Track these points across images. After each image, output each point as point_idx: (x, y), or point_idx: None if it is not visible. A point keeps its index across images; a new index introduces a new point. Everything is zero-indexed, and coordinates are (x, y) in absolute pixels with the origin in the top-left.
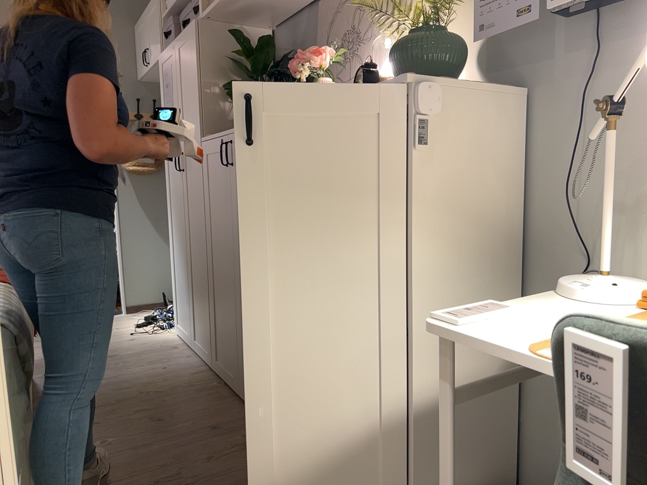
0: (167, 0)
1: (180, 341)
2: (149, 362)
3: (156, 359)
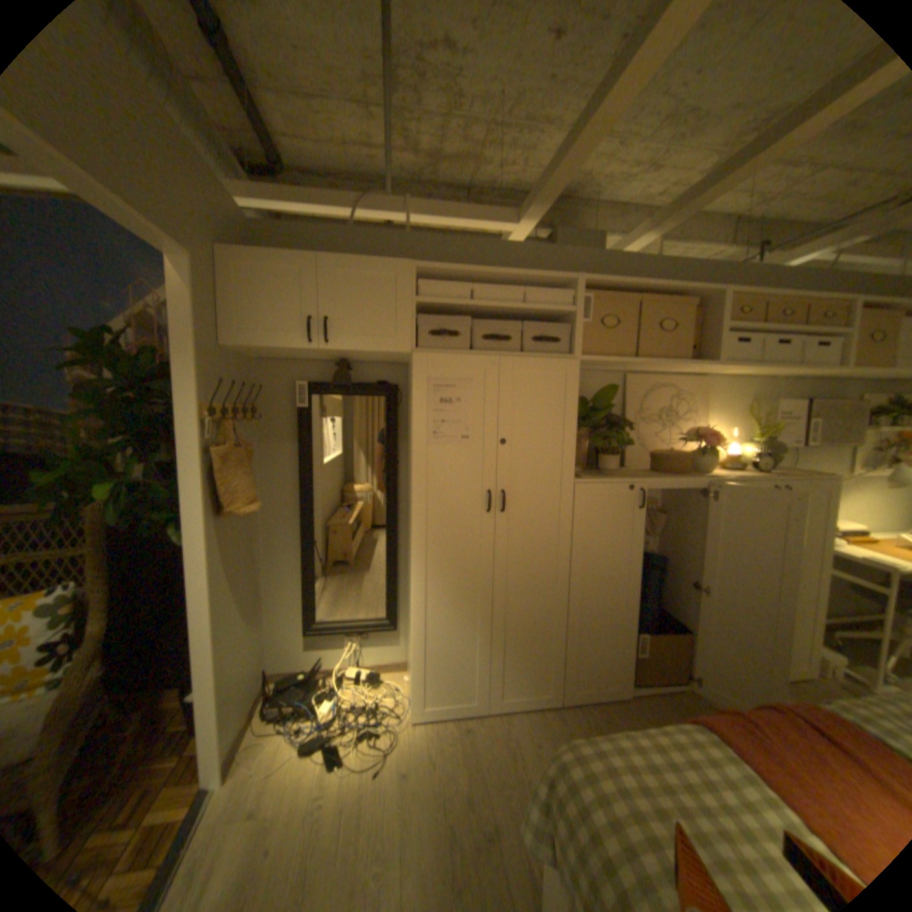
0: (417, 280)
1: (444, 724)
2: (511, 760)
3: (503, 753)
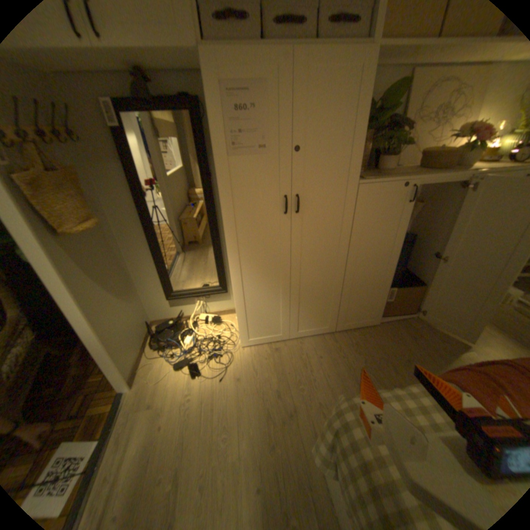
0: None
1: (261, 346)
2: (303, 366)
3: (298, 362)
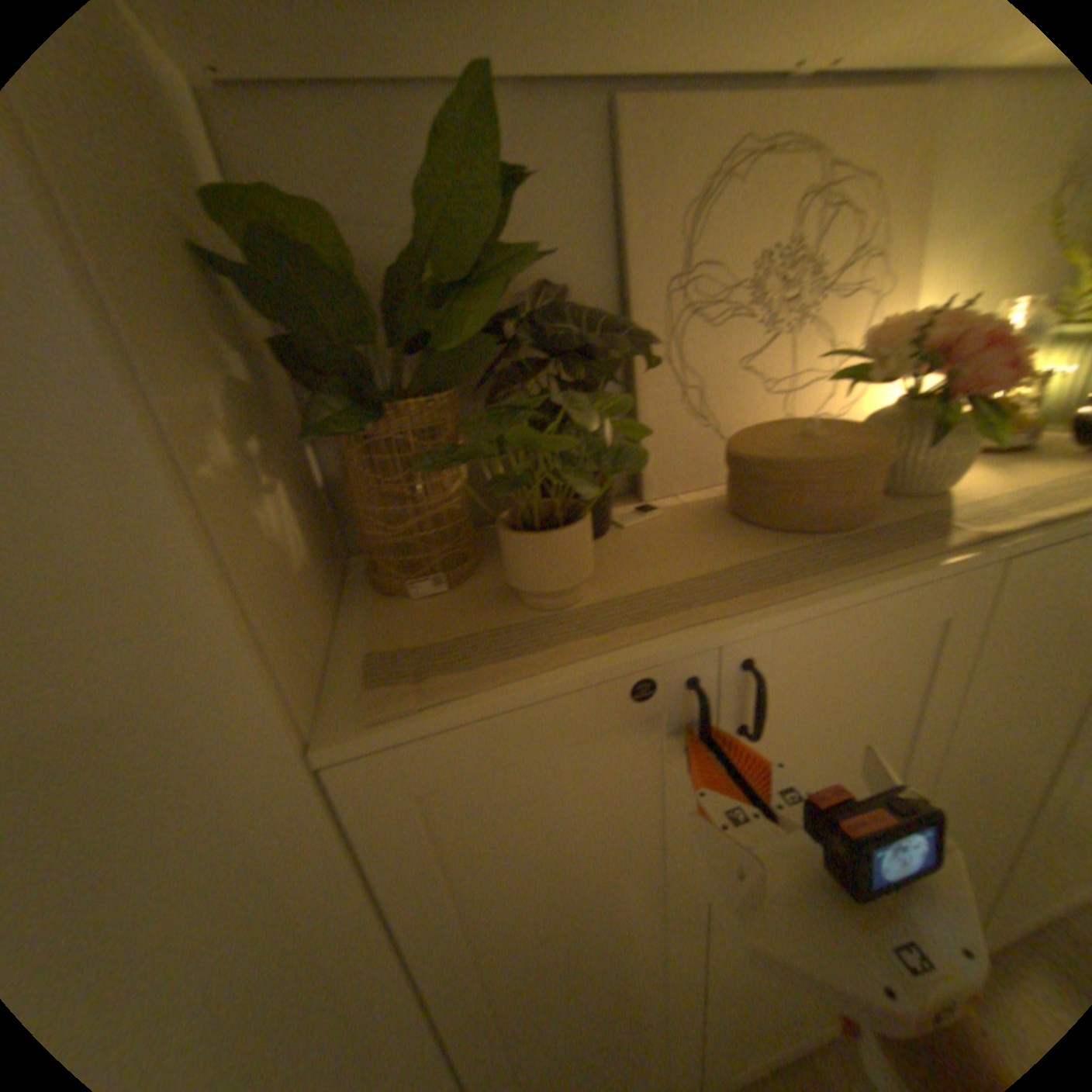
0: None
1: None
2: None
3: None
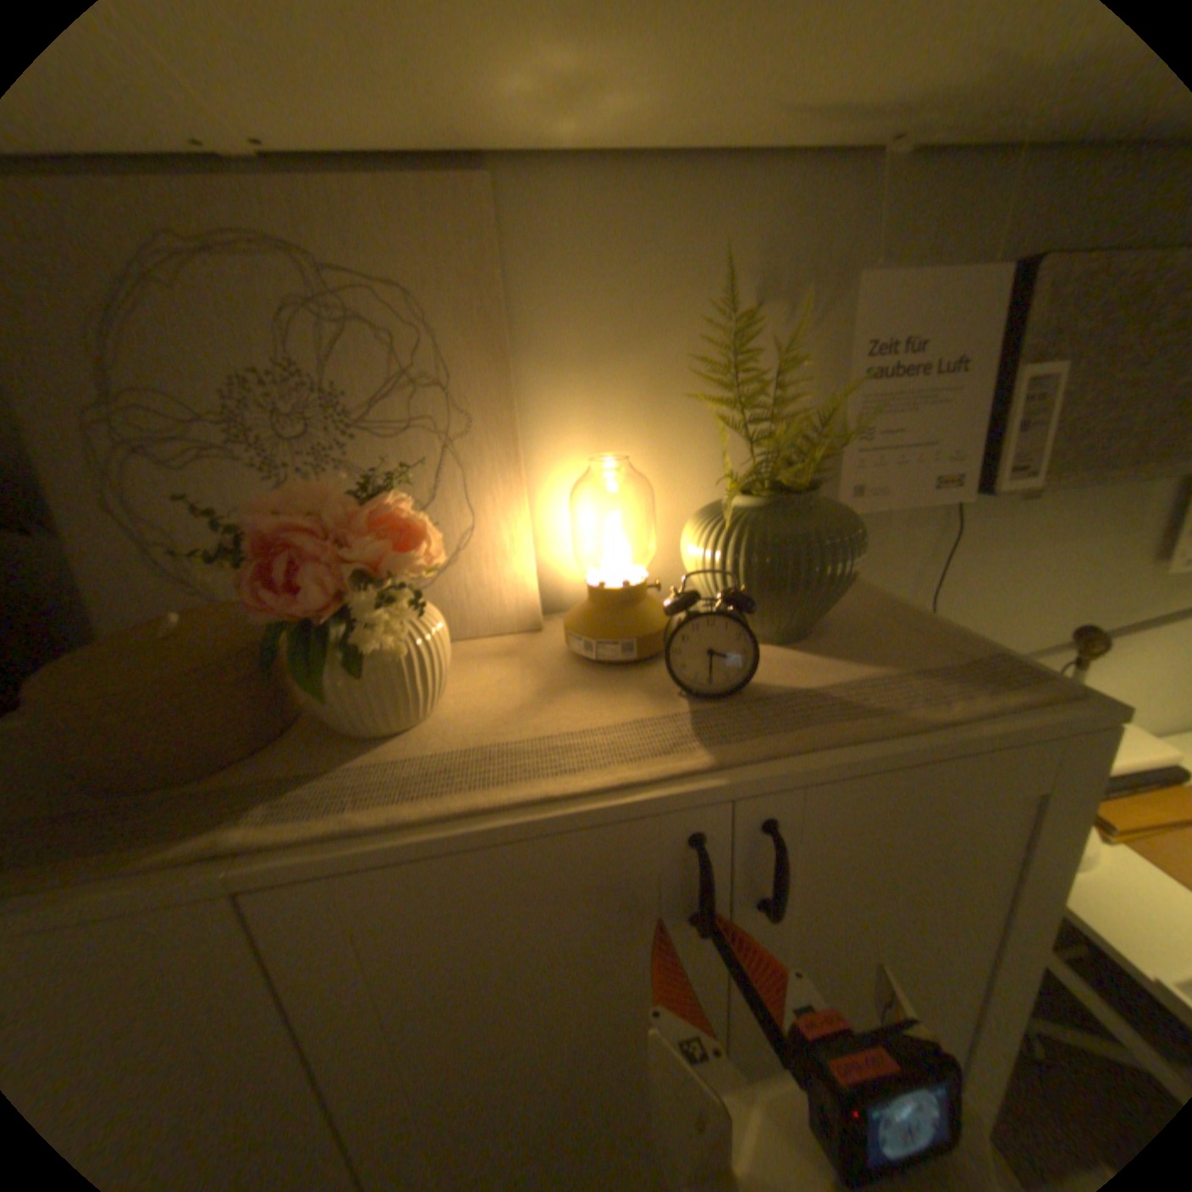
0: None
1: None
2: None
3: None
